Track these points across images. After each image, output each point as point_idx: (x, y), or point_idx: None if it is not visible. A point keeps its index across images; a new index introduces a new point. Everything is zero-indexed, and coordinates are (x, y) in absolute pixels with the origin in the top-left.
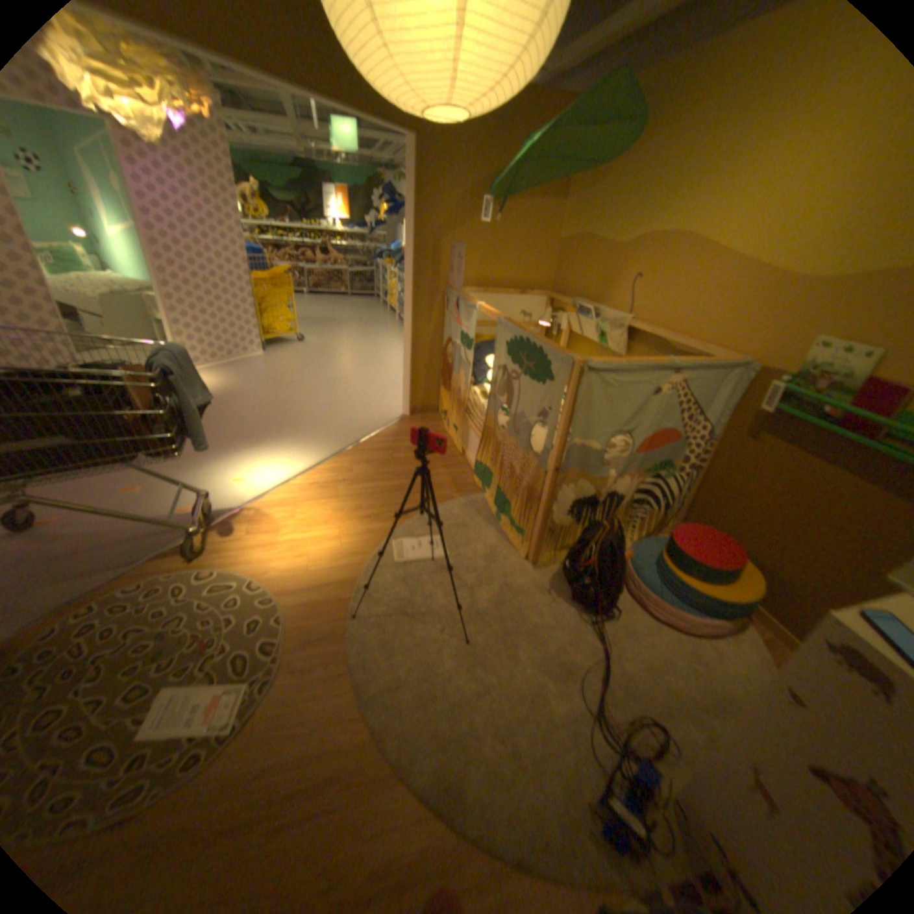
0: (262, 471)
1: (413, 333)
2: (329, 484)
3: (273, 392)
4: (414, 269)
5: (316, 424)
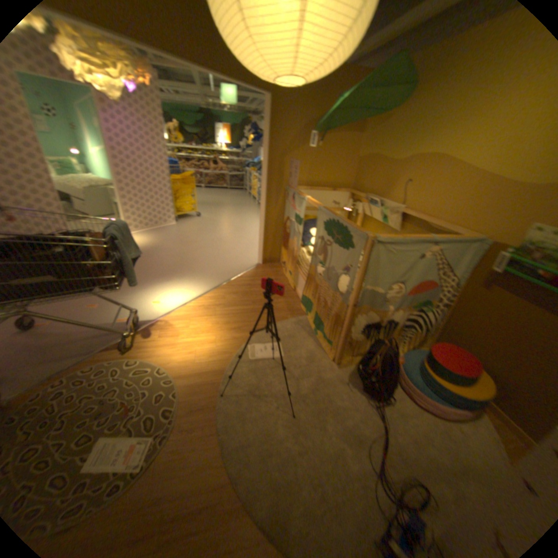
0: (170, 297)
1: (265, 213)
2: (210, 307)
3: (179, 247)
4: (267, 175)
5: (204, 268)
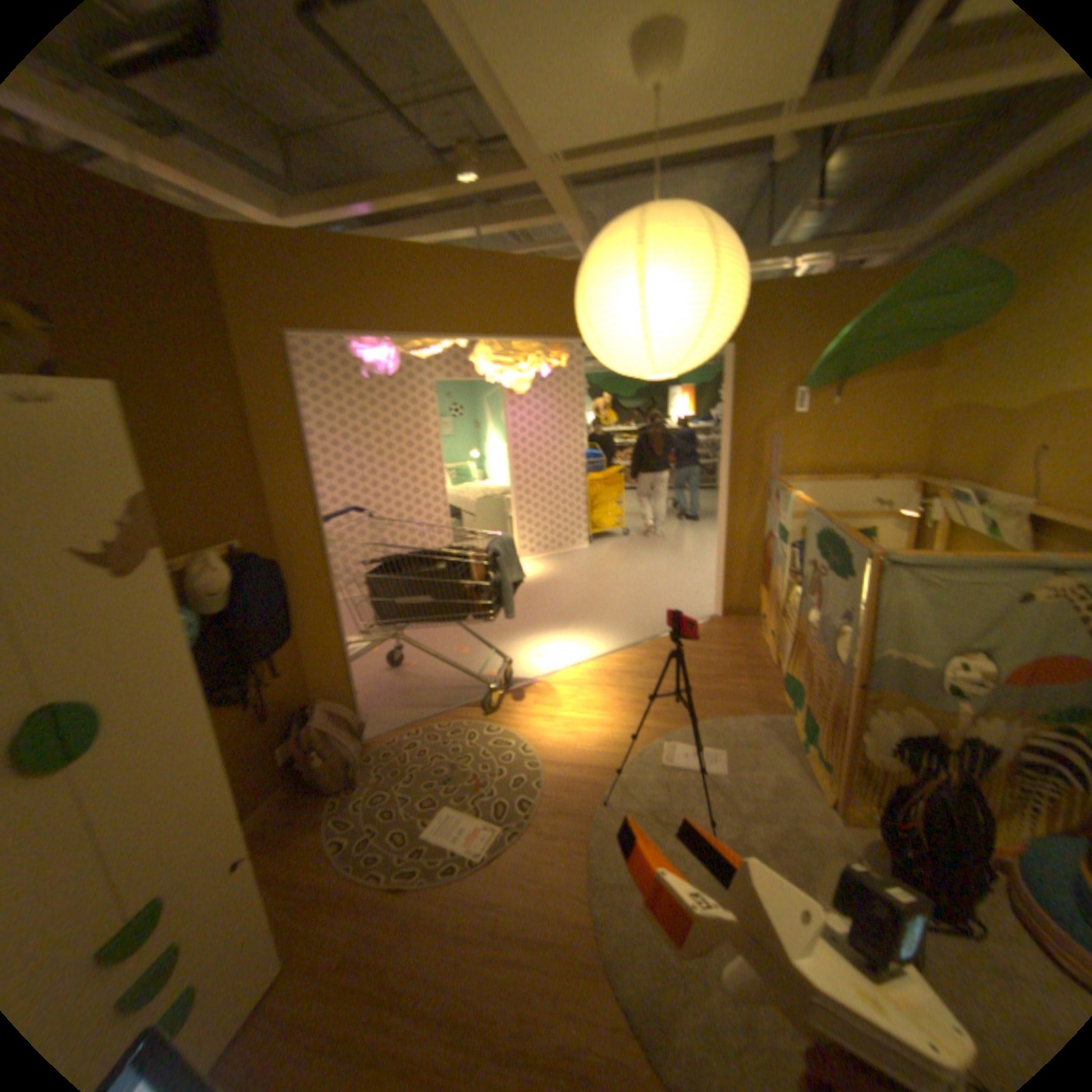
0: (560, 653)
1: (729, 526)
2: (617, 675)
3: (588, 582)
4: (732, 462)
5: (620, 615)
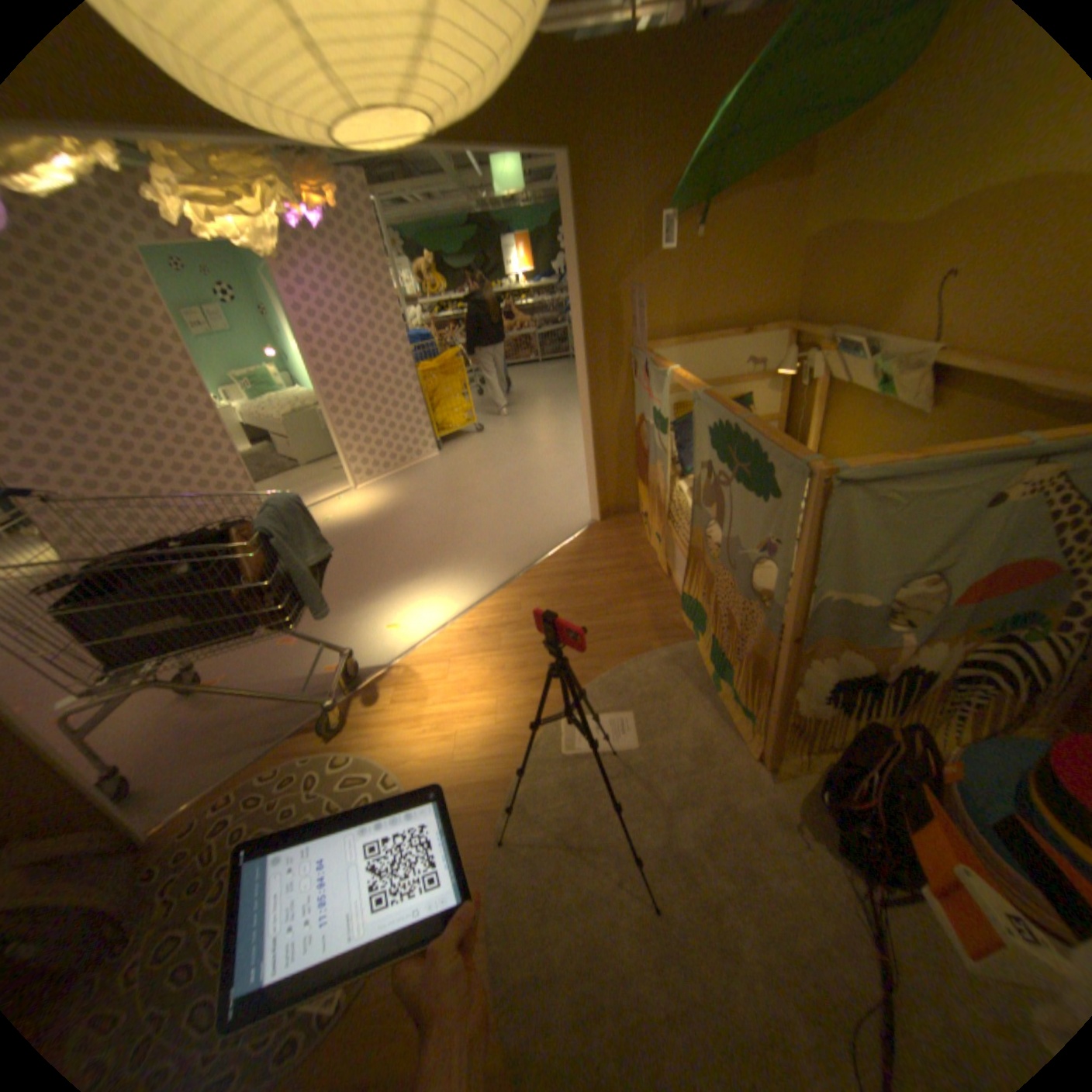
0: (419, 613)
1: (593, 415)
2: (491, 630)
3: (443, 503)
4: (587, 331)
5: (486, 542)
